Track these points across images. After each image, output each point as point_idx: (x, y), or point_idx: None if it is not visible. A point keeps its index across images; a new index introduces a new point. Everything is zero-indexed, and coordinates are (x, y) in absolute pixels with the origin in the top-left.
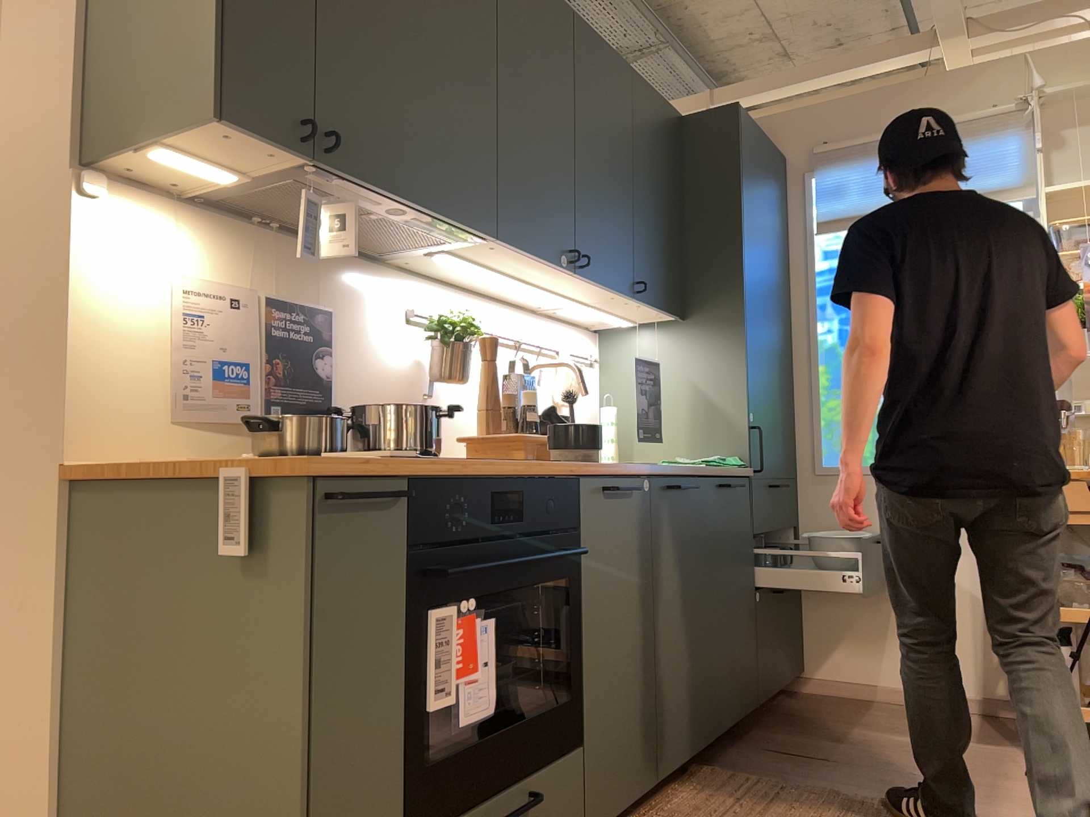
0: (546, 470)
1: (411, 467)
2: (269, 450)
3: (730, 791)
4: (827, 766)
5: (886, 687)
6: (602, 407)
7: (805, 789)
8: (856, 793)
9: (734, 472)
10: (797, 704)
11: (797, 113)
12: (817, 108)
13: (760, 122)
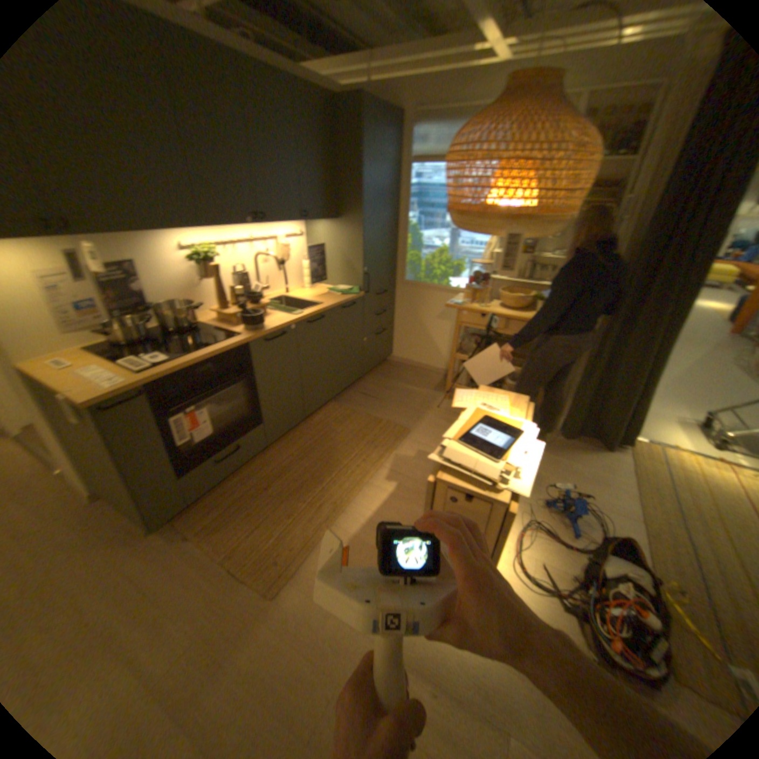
0: (228, 347)
1: (142, 382)
2: (111, 340)
3: (335, 415)
4: (375, 402)
5: (417, 363)
6: (304, 259)
7: (360, 414)
8: (376, 415)
9: (351, 298)
10: (385, 368)
11: (412, 79)
12: (422, 77)
13: (394, 81)
